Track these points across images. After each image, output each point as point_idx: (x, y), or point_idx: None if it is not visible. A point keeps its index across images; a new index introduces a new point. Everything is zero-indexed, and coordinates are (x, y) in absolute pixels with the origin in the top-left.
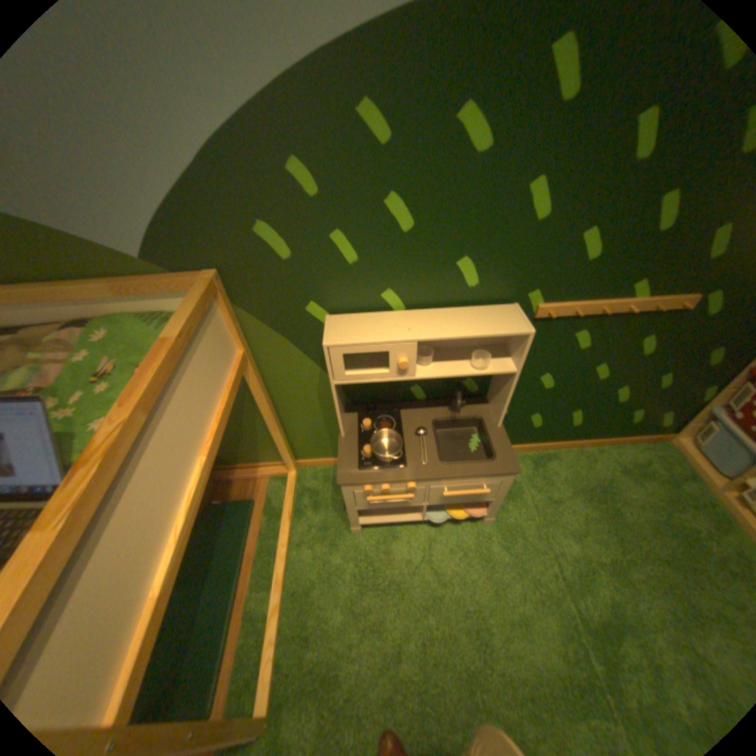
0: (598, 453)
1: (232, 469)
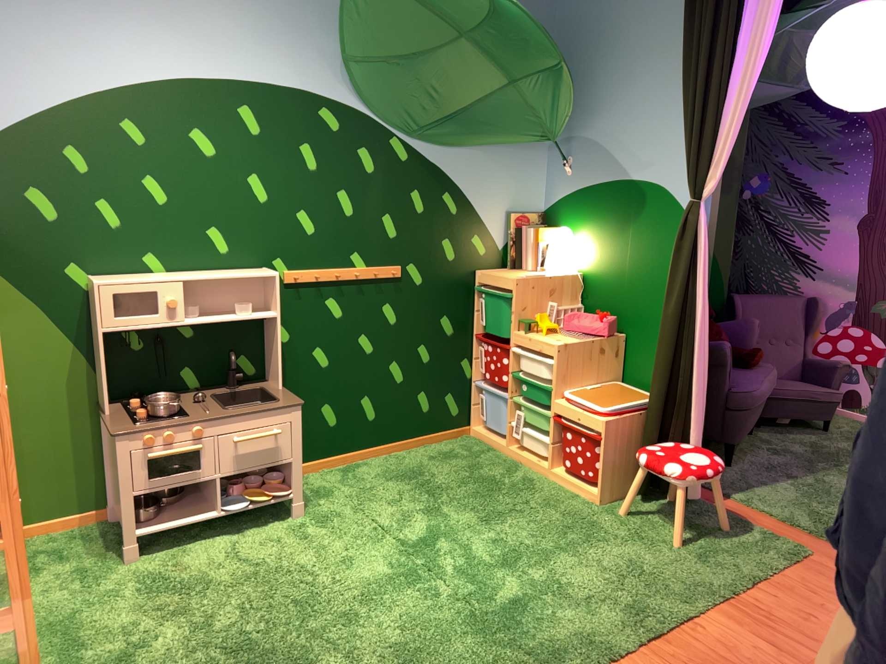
0: (406, 454)
1: None
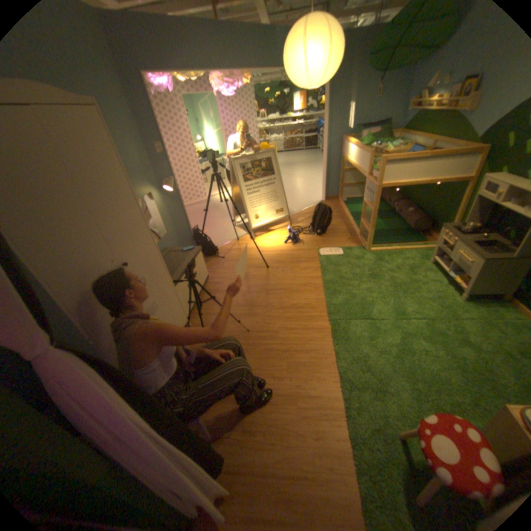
0: None
1: (435, 234)
